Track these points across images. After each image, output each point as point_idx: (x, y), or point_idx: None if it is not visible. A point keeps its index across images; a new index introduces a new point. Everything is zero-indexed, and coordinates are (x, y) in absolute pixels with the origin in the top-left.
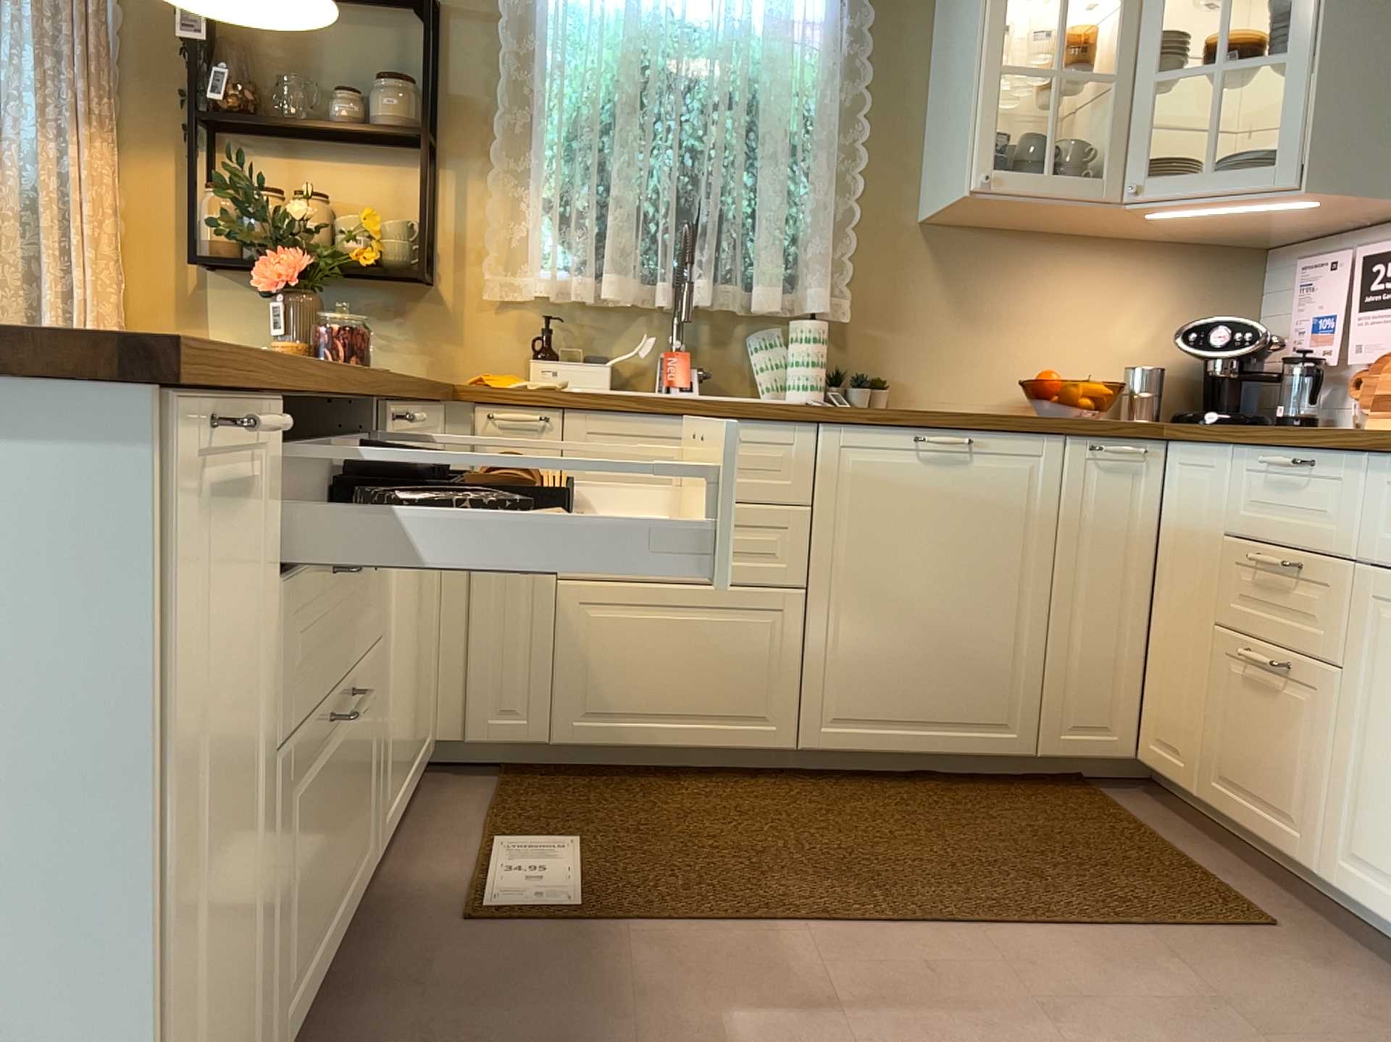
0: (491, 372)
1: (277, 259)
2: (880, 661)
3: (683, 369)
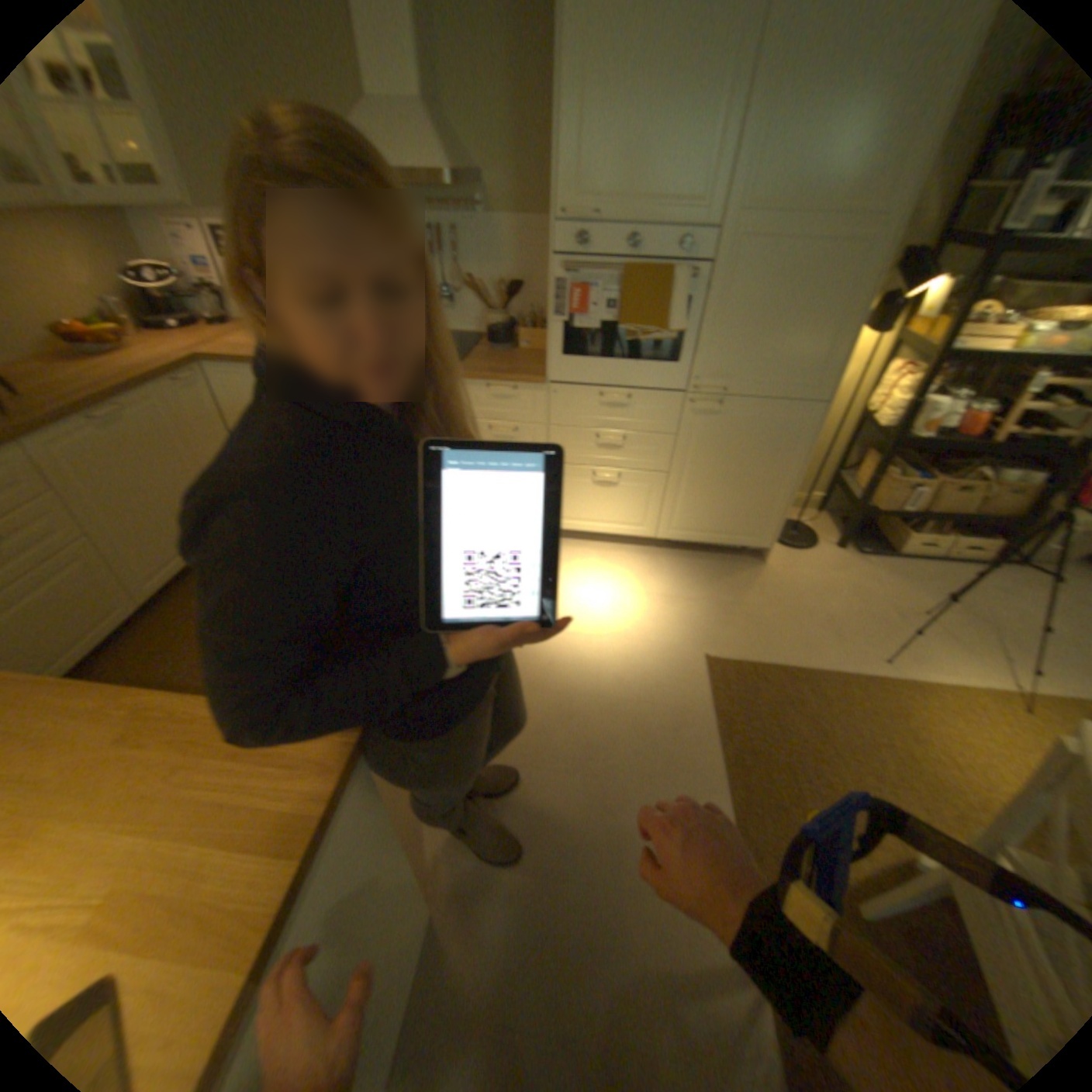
0: None
1: None
2: (149, 542)
3: None
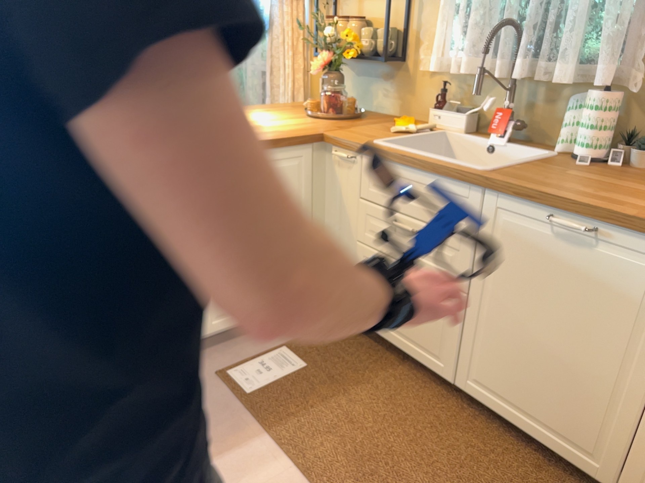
0: (423, 113)
1: (320, 57)
2: (505, 360)
3: (501, 123)
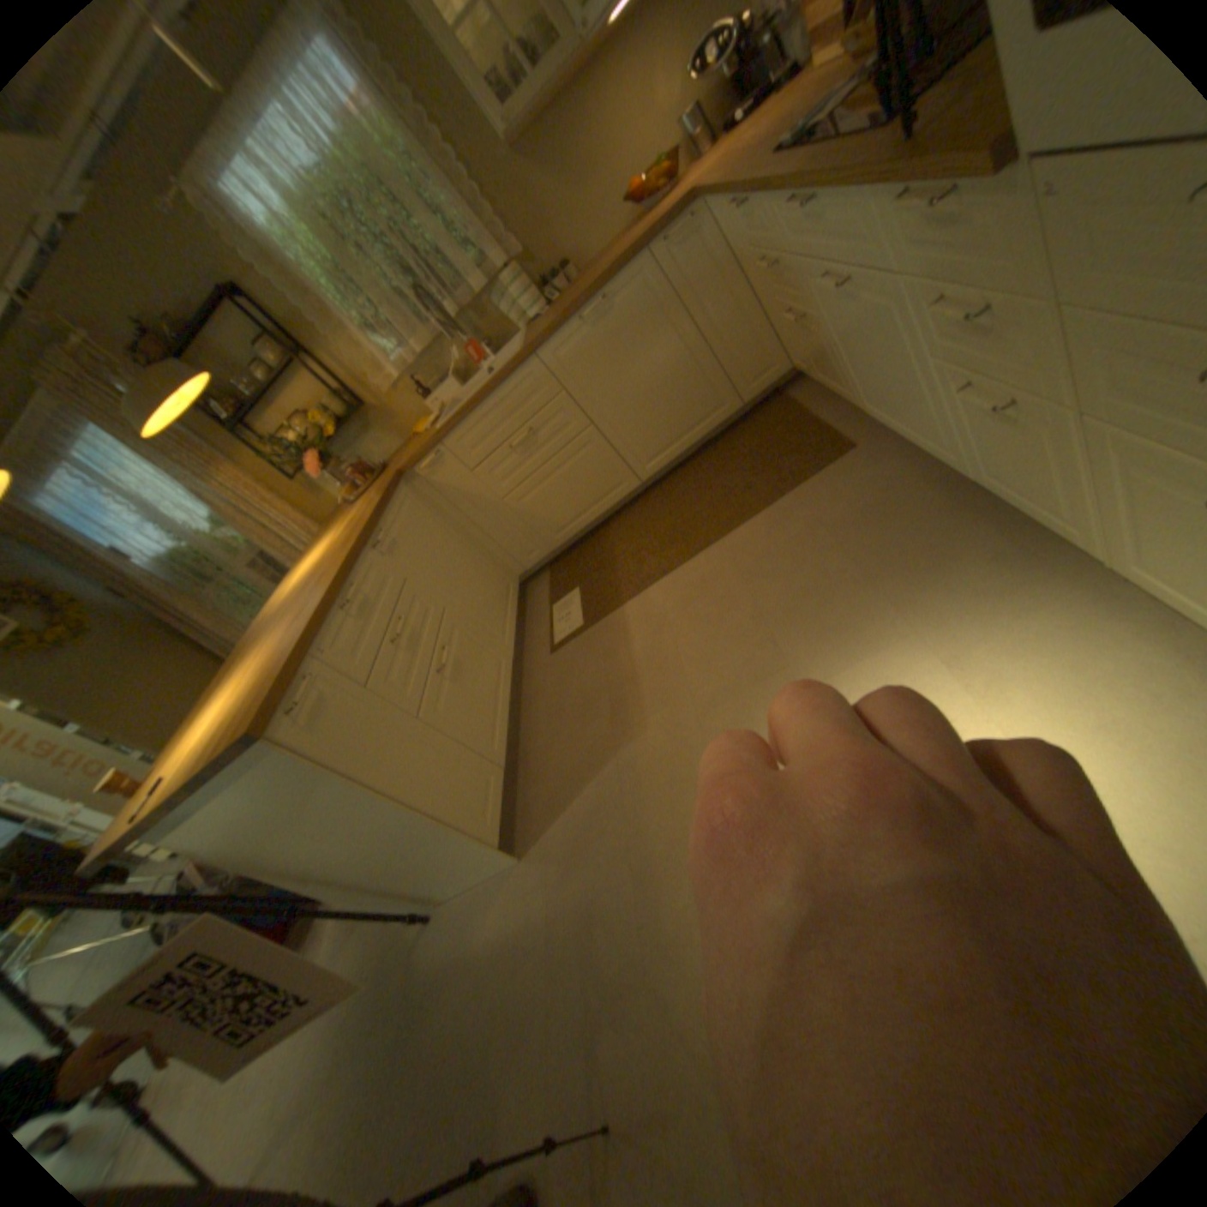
0: (419, 416)
1: (308, 461)
2: (646, 424)
3: (478, 349)
